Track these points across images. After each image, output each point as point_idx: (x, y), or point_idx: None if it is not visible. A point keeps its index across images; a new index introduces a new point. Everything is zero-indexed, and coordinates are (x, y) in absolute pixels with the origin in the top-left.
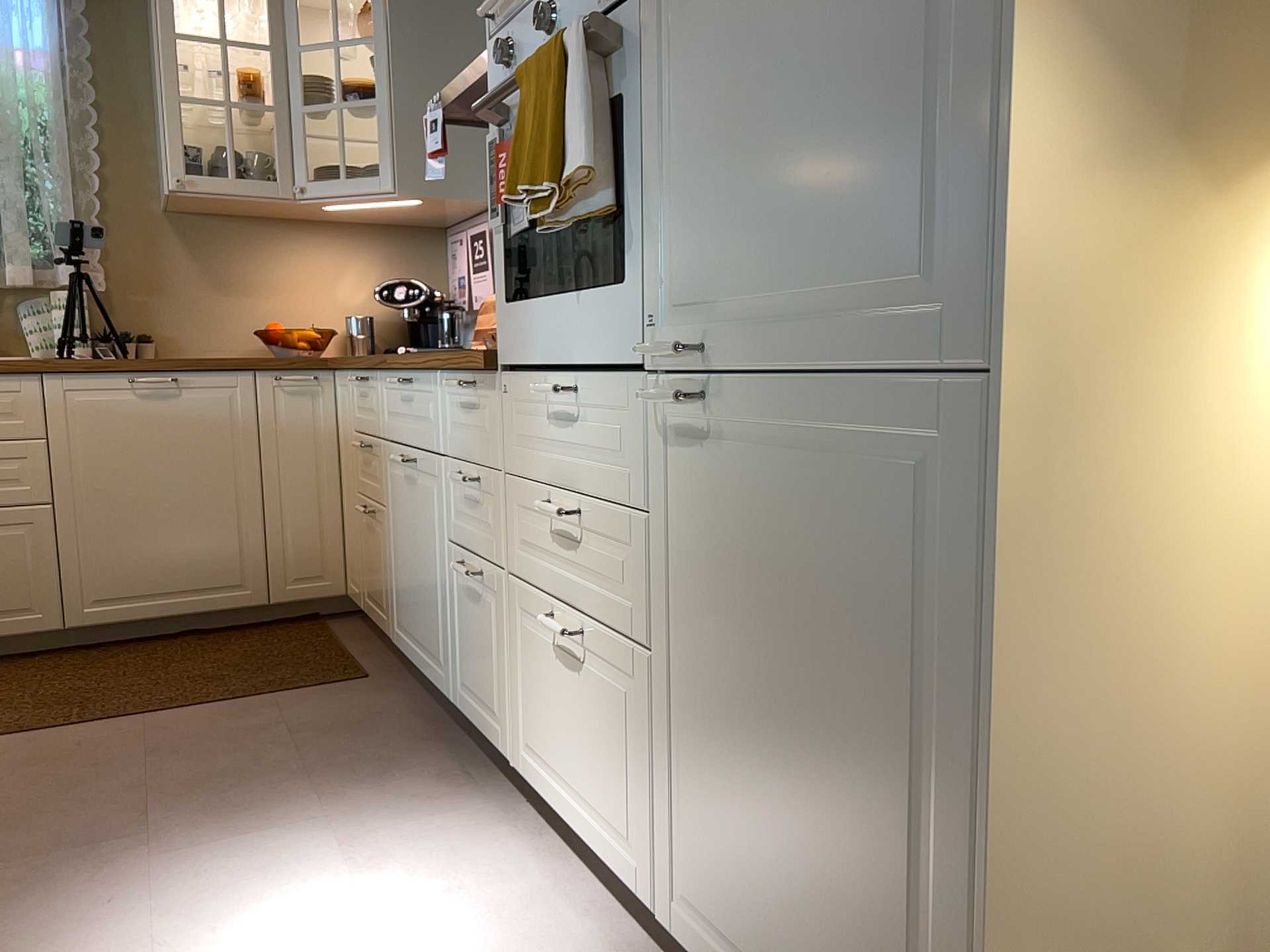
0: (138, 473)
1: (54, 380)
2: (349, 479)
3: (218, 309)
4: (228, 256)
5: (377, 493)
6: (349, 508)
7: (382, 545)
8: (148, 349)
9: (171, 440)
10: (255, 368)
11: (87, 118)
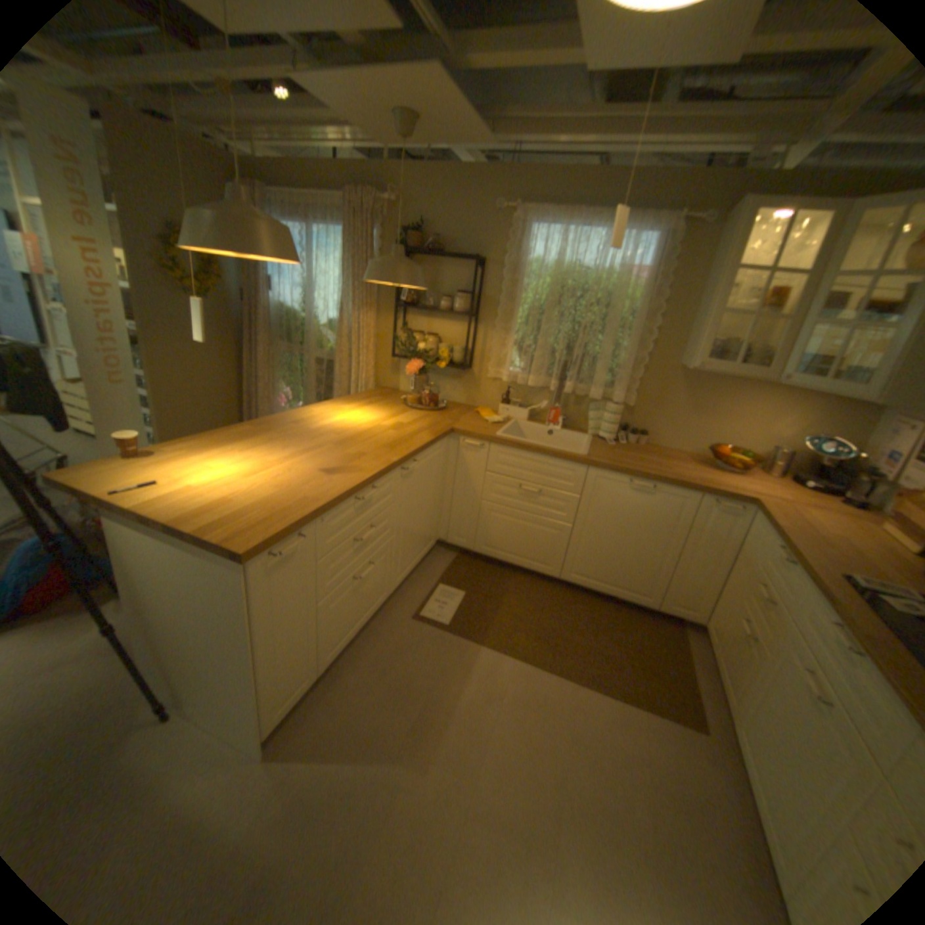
0: (616, 525)
1: (593, 470)
2: (740, 581)
3: (690, 423)
4: (710, 394)
5: (767, 638)
6: (732, 594)
7: (755, 670)
8: (643, 439)
9: (640, 515)
10: (706, 493)
11: (658, 308)
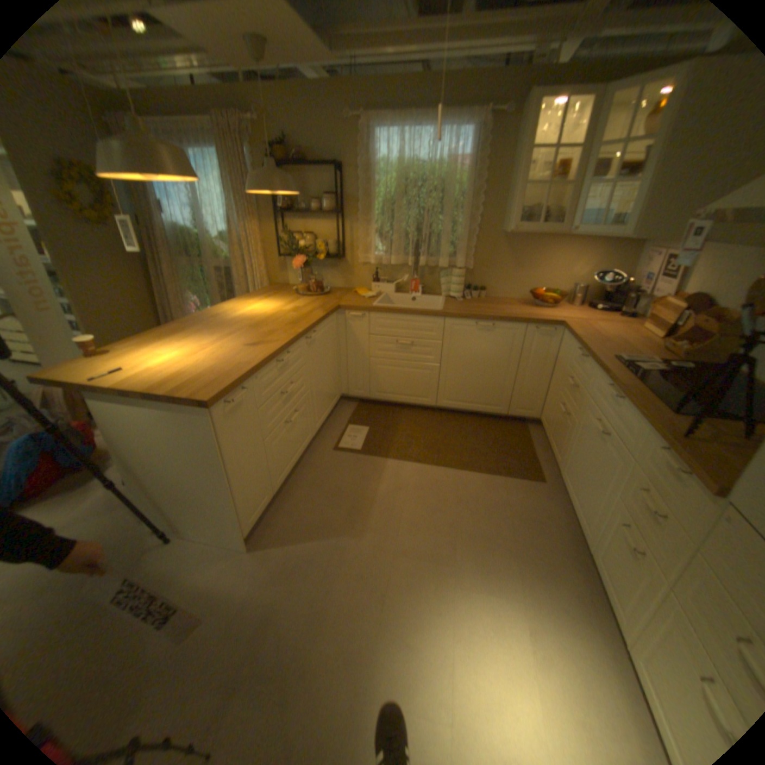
0: (470, 359)
1: (448, 320)
2: (557, 381)
3: (514, 276)
4: (525, 252)
5: (574, 410)
6: (553, 391)
7: (569, 433)
8: (482, 294)
9: (485, 348)
10: (528, 323)
11: (480, 189)
